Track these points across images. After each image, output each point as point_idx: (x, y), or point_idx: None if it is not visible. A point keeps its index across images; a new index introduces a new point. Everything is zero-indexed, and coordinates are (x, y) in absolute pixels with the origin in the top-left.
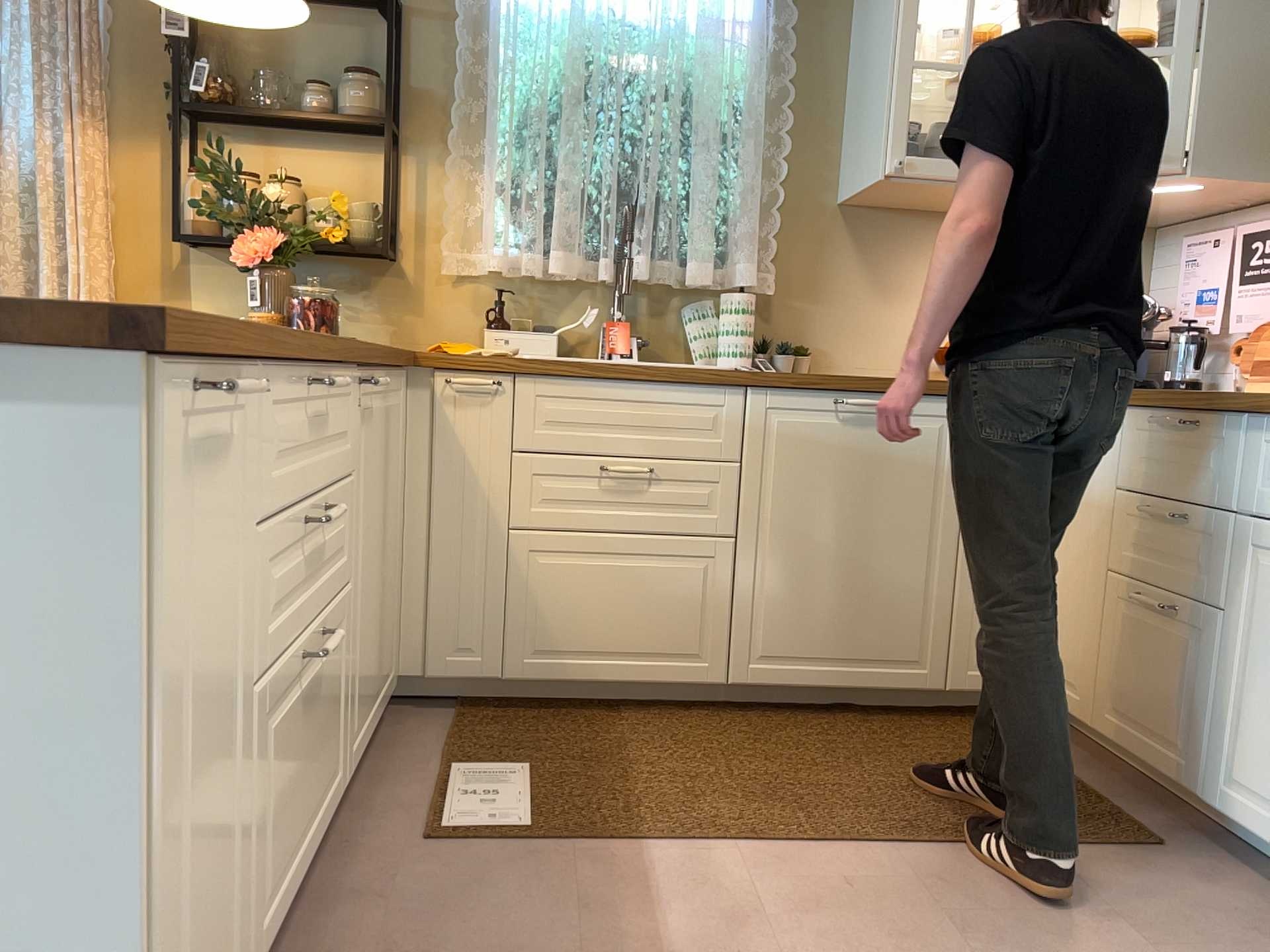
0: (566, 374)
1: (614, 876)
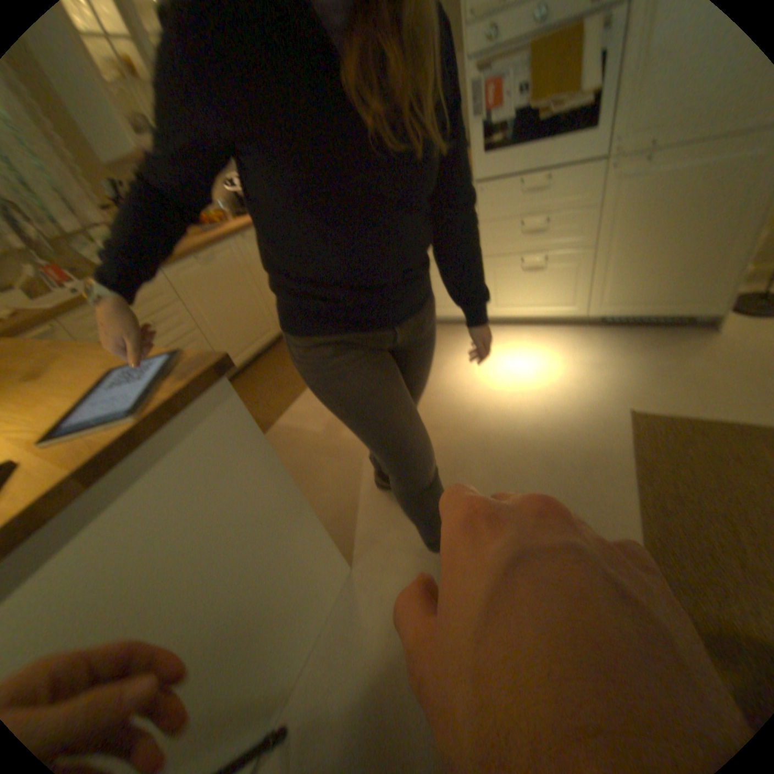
0: (83, 304)
1: (282, 434)
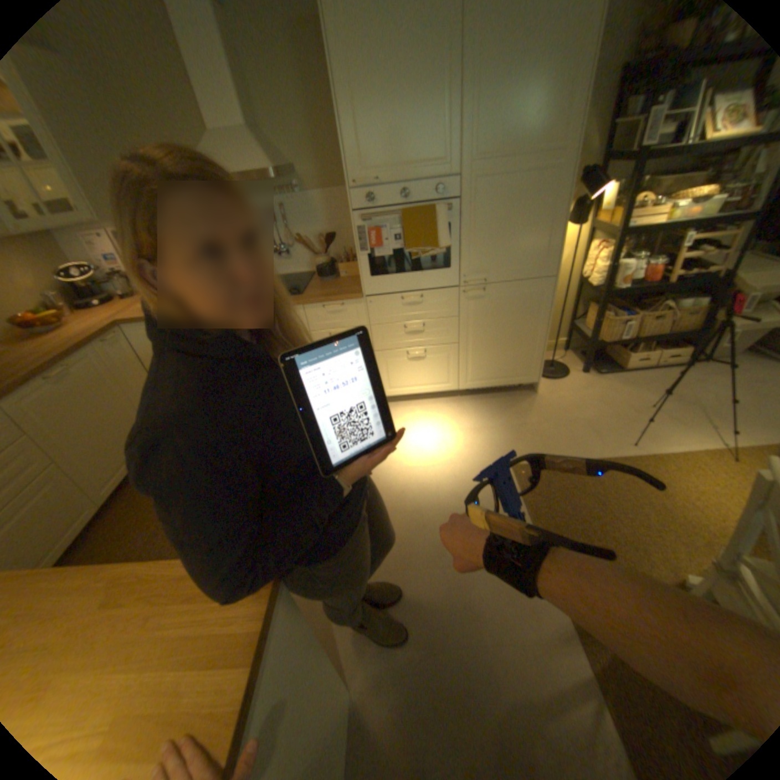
0: None
1: None
